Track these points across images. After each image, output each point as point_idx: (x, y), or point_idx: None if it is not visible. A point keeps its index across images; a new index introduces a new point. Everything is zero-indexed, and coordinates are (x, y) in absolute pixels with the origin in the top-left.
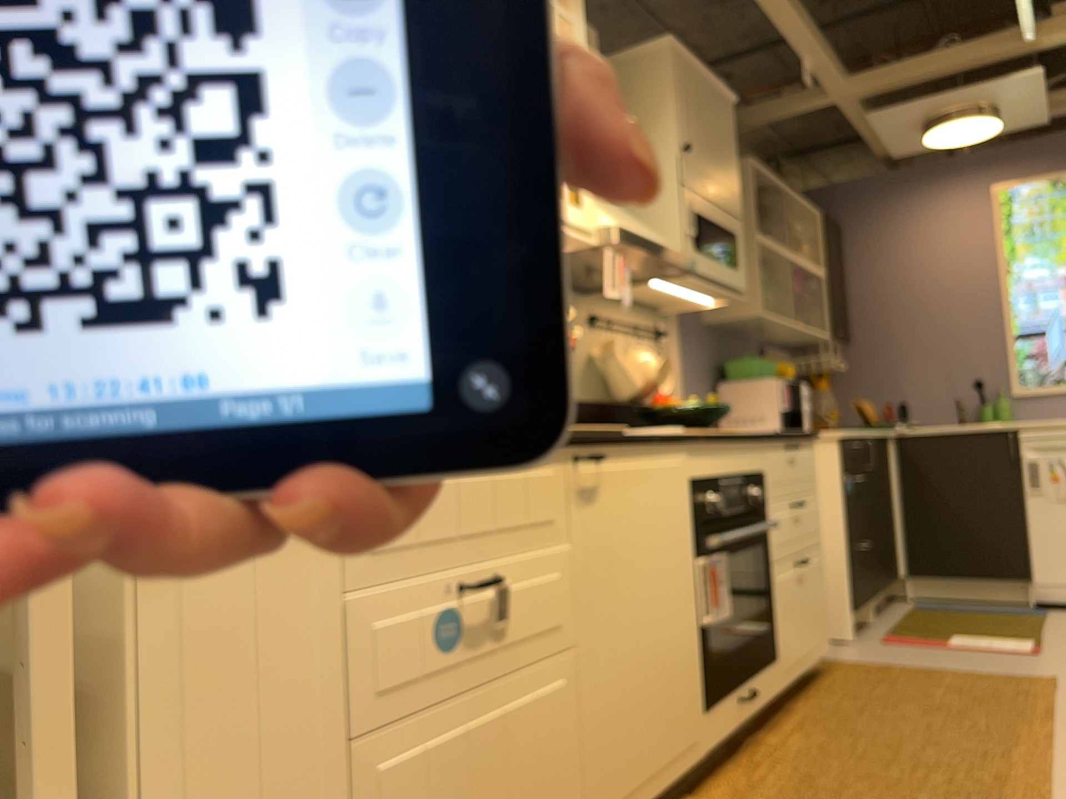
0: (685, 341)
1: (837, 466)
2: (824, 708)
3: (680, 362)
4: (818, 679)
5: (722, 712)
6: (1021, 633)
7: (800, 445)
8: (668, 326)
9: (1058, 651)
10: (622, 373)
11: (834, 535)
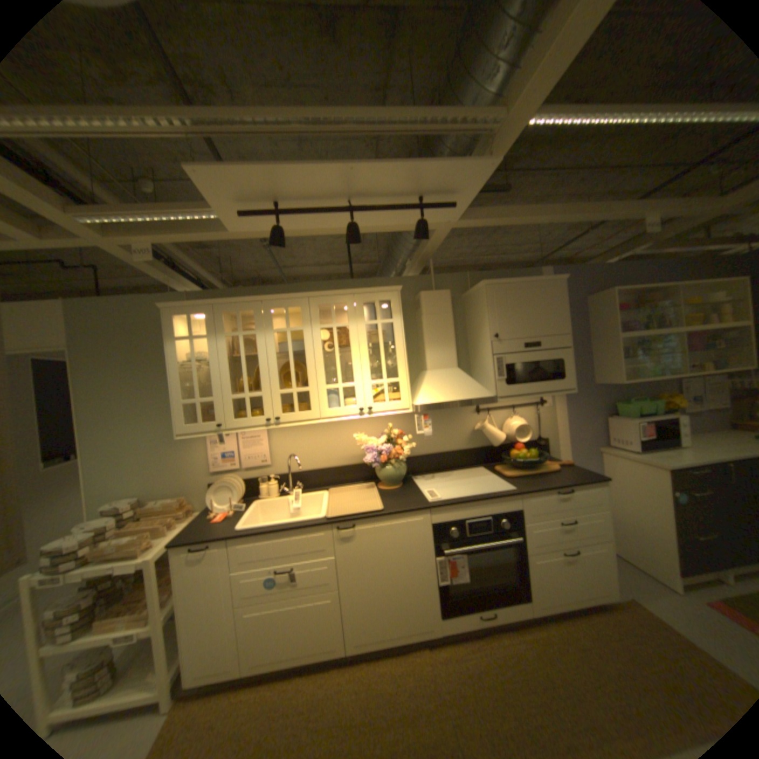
0: (570, 399)
1: (669, 486)
2: (565, 637)
3: (564, 412)
4: (599, 615)
5: (459, 622)
6: None
7: (579, 490)
8: (550, 396)
9: None
10: (489, 436)
11: (668, 527)
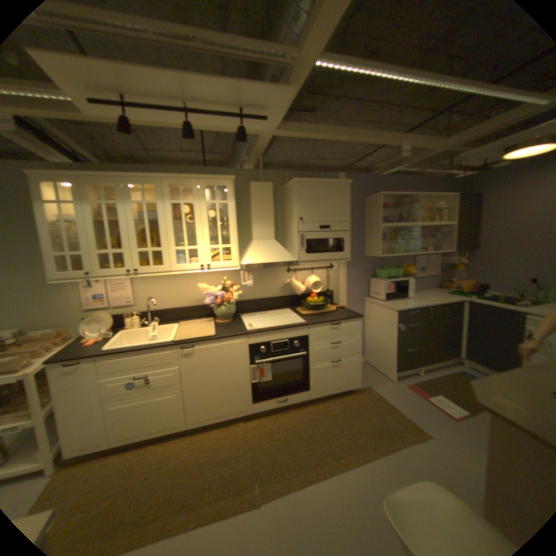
0: (348, 265)
1: (396, 320)
2: (326, 409)
3: (343, 274)
4: (348, 395)
5: (262, 404)
6: (474, 406)
7: (343, 322)
8: (336, 263)
9: (468, 424)
10: (294, 288)
11: (393, 344)
